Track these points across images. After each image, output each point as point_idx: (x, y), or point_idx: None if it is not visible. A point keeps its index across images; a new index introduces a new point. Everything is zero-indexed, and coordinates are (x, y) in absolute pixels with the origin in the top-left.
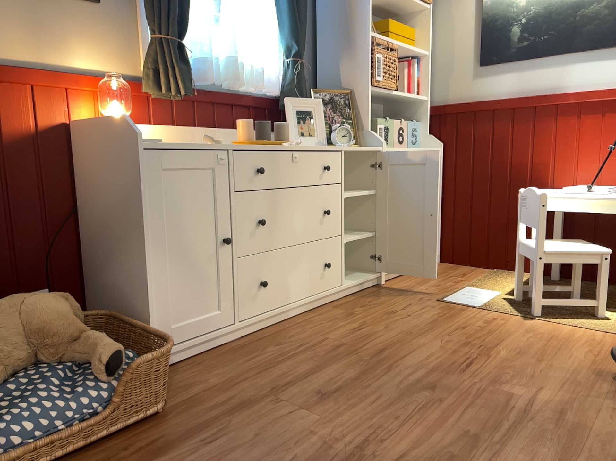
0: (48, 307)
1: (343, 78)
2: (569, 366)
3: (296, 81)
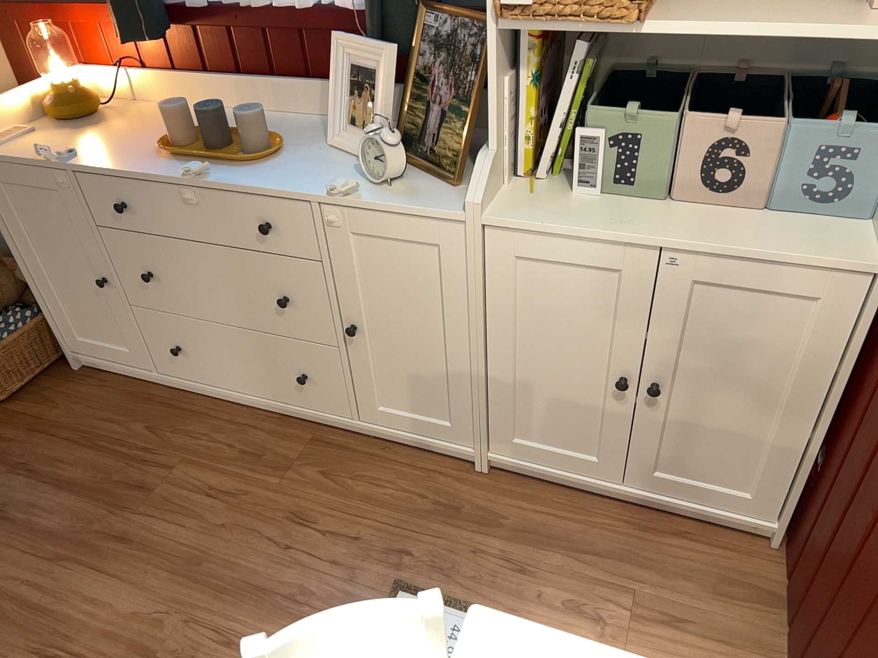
0: None
1: None
2: None
3: None
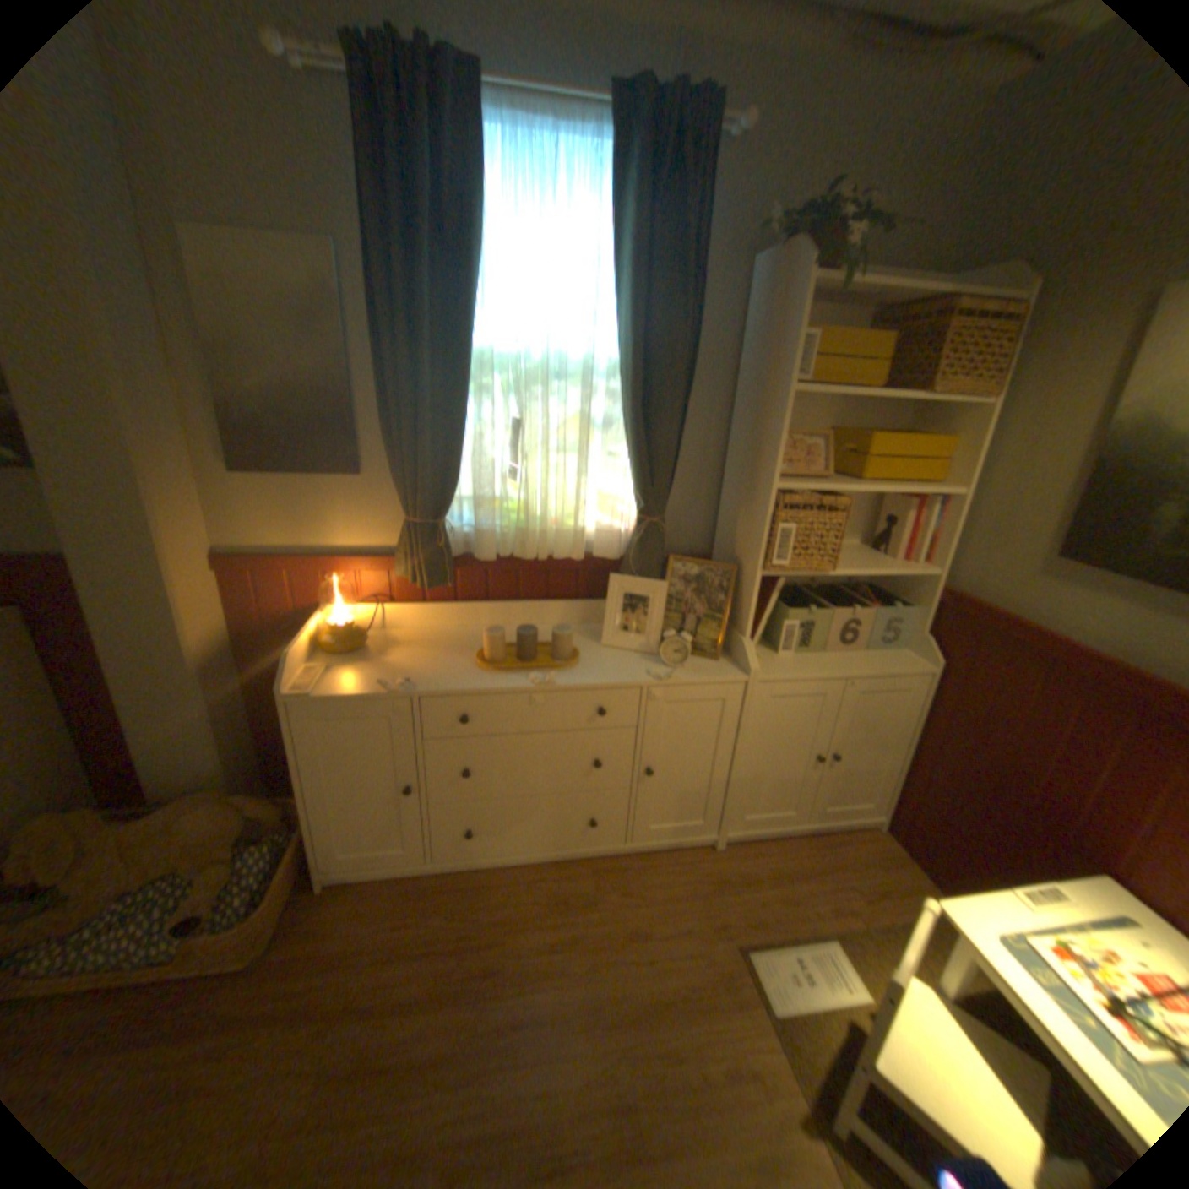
0: (196, 830)
1: (738, 539)
2: None
3: (636, 550)
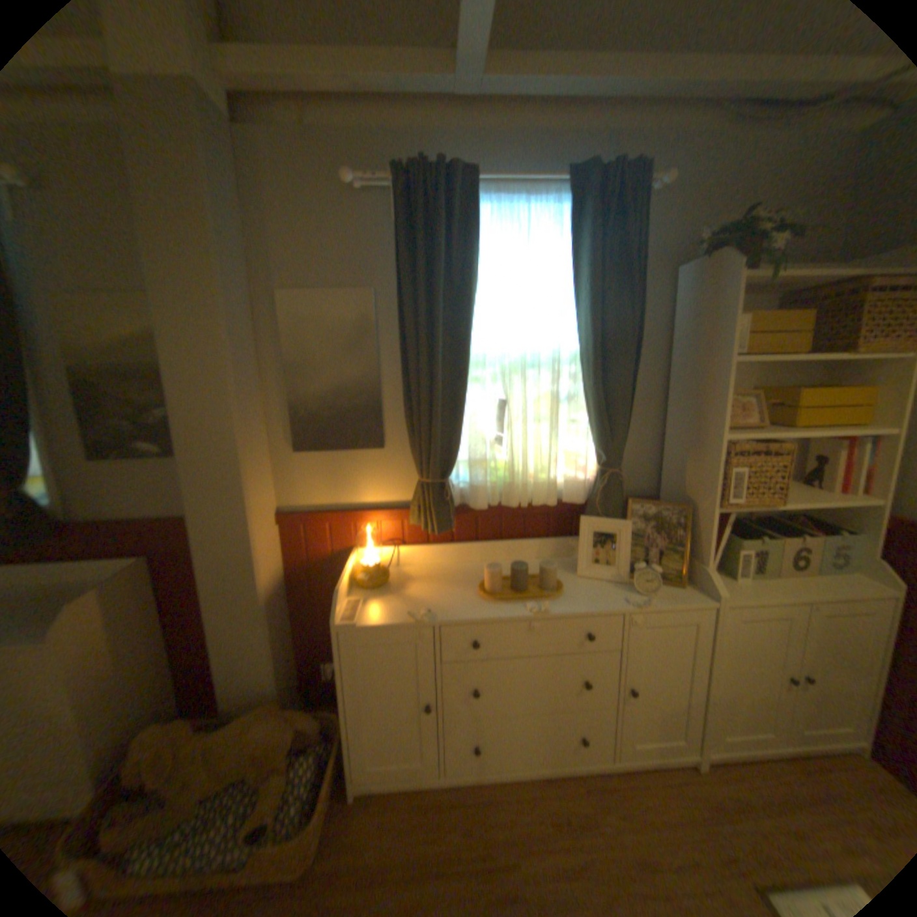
0: (260, 744)
1: (688, 482)
2: None
3: (601, 495)
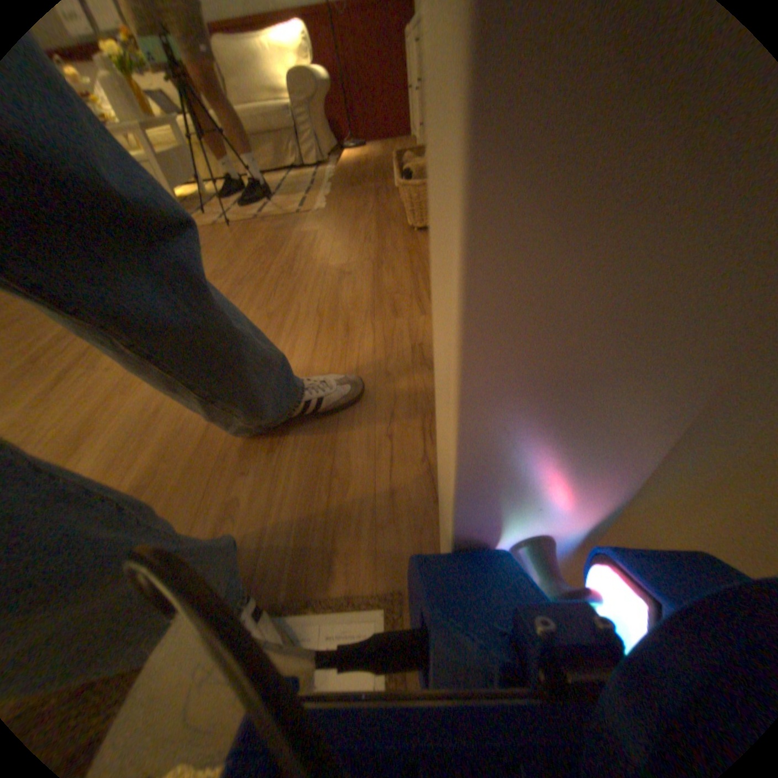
0: None
1: None
2: (114, 427)
3: None
